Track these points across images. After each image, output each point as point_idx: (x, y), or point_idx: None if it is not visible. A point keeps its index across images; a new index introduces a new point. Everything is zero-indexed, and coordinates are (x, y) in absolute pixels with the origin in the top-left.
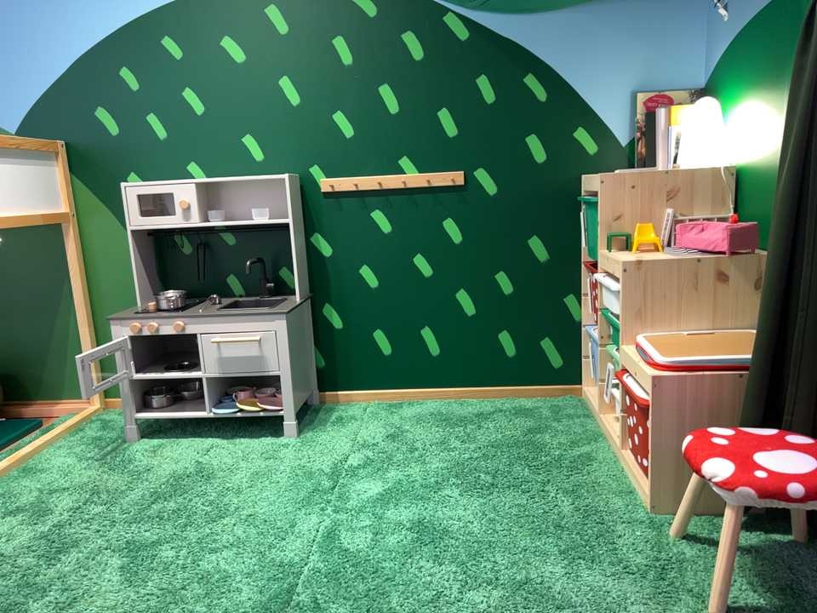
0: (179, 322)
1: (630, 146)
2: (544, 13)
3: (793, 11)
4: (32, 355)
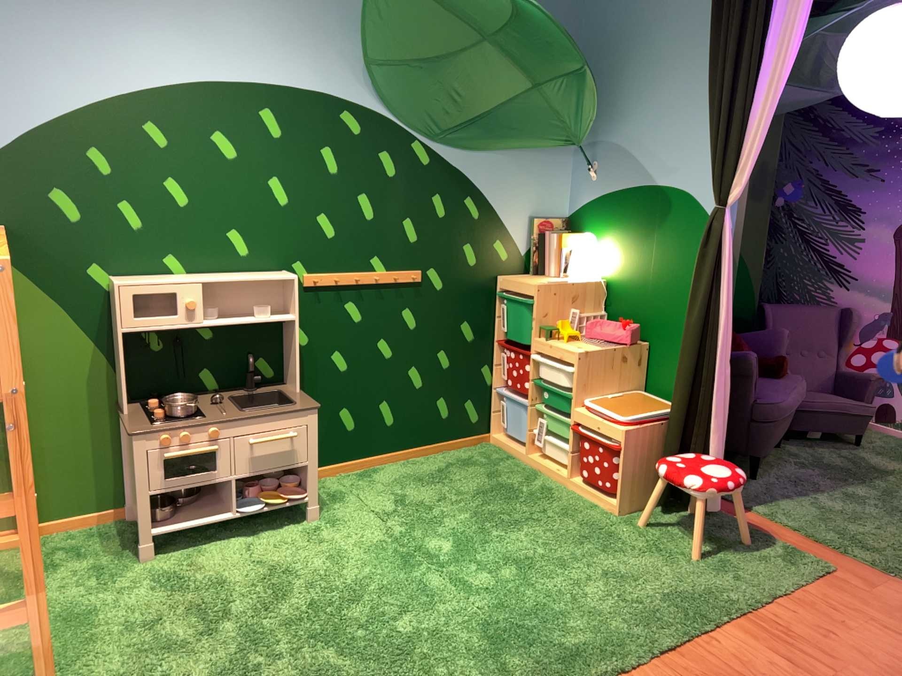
0: (219, 426)
1: (525, 255)
2: (480, 155)
3: (656, 203)
4: None
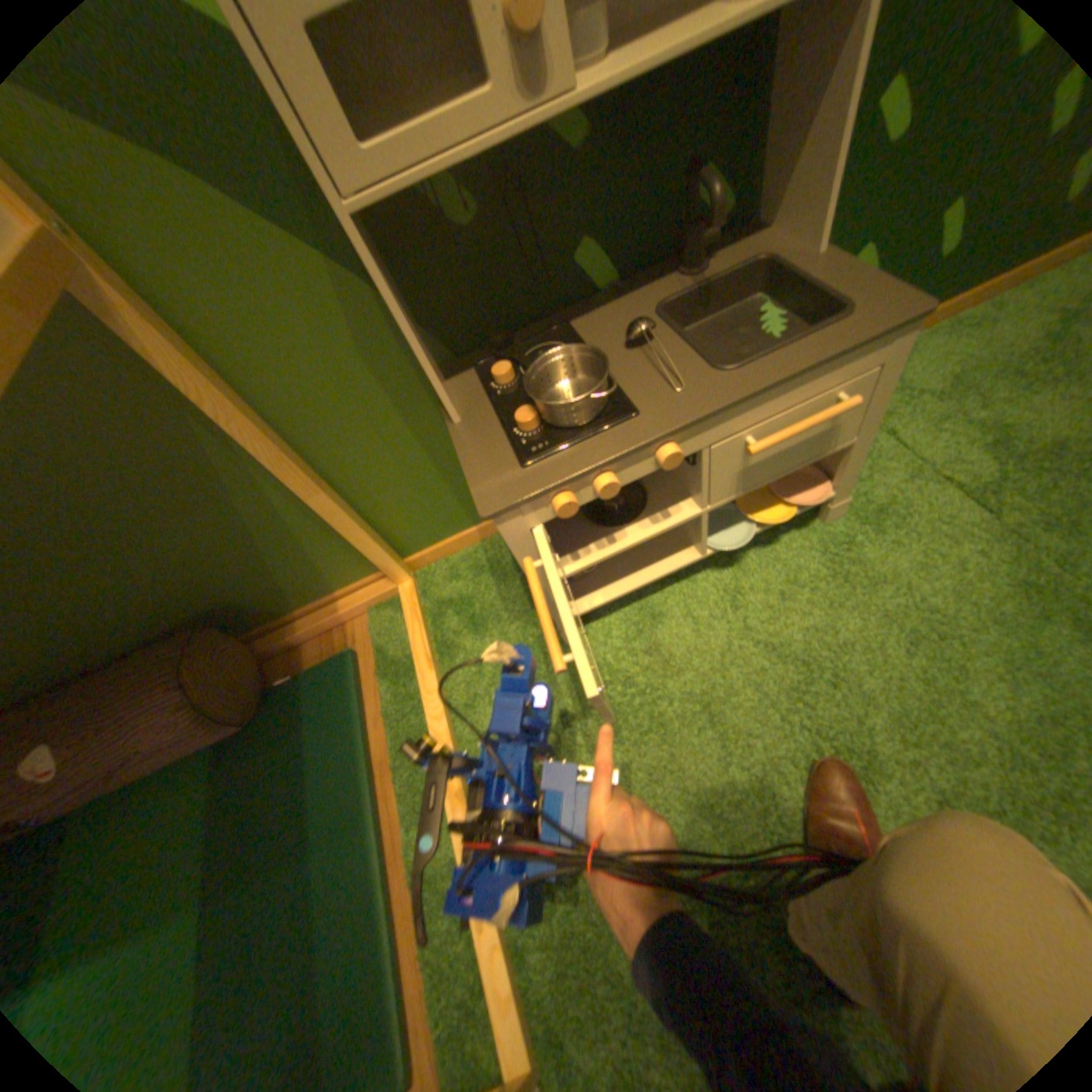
0: (669, 443)
1: None
2: None
3: None
4: (234, 569)
